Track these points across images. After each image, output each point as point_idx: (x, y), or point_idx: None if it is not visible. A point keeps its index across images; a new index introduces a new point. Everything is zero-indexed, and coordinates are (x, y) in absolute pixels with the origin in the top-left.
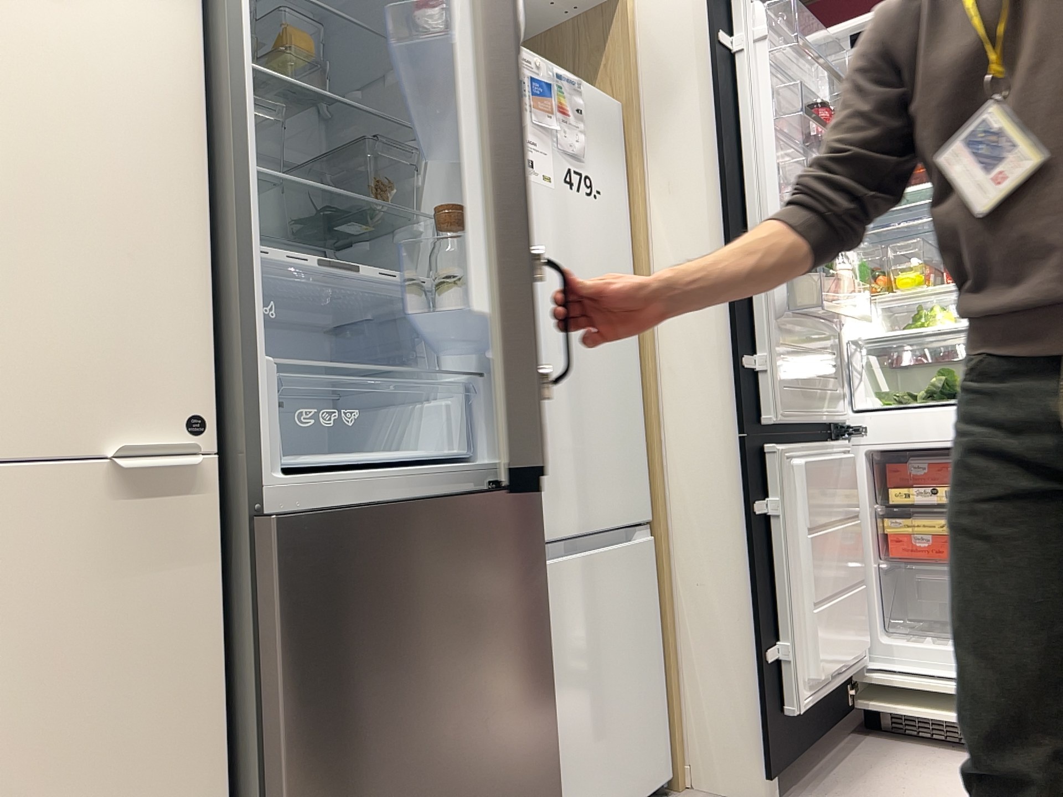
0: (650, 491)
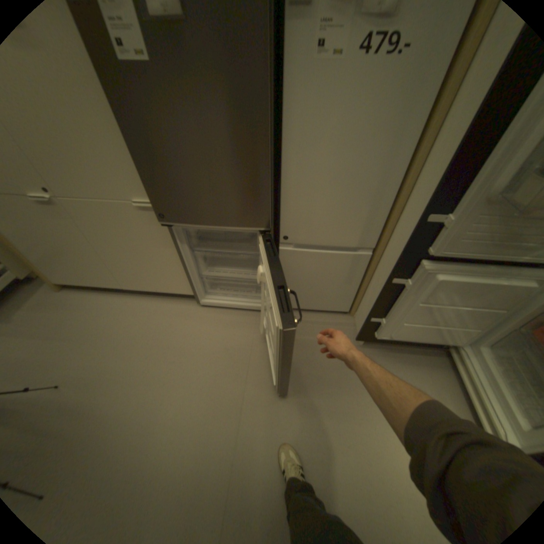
0: (381, 235)
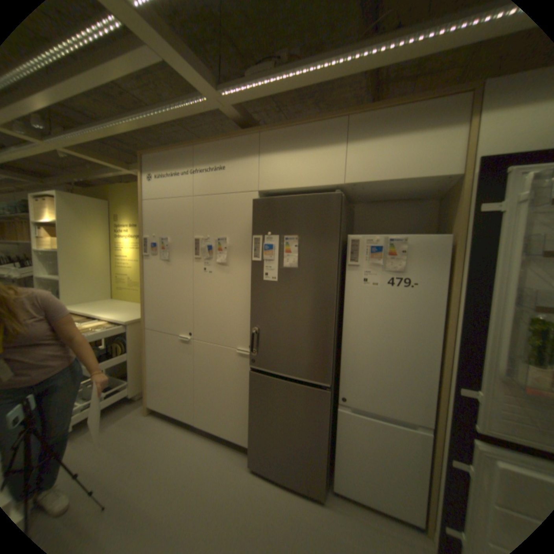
0: (439, 416)
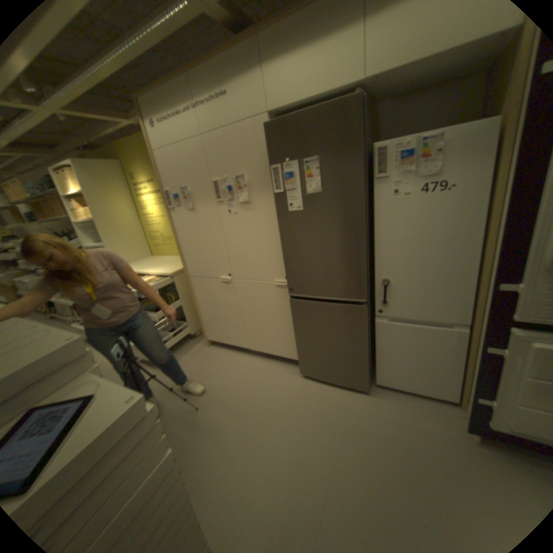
0: (475, 313)
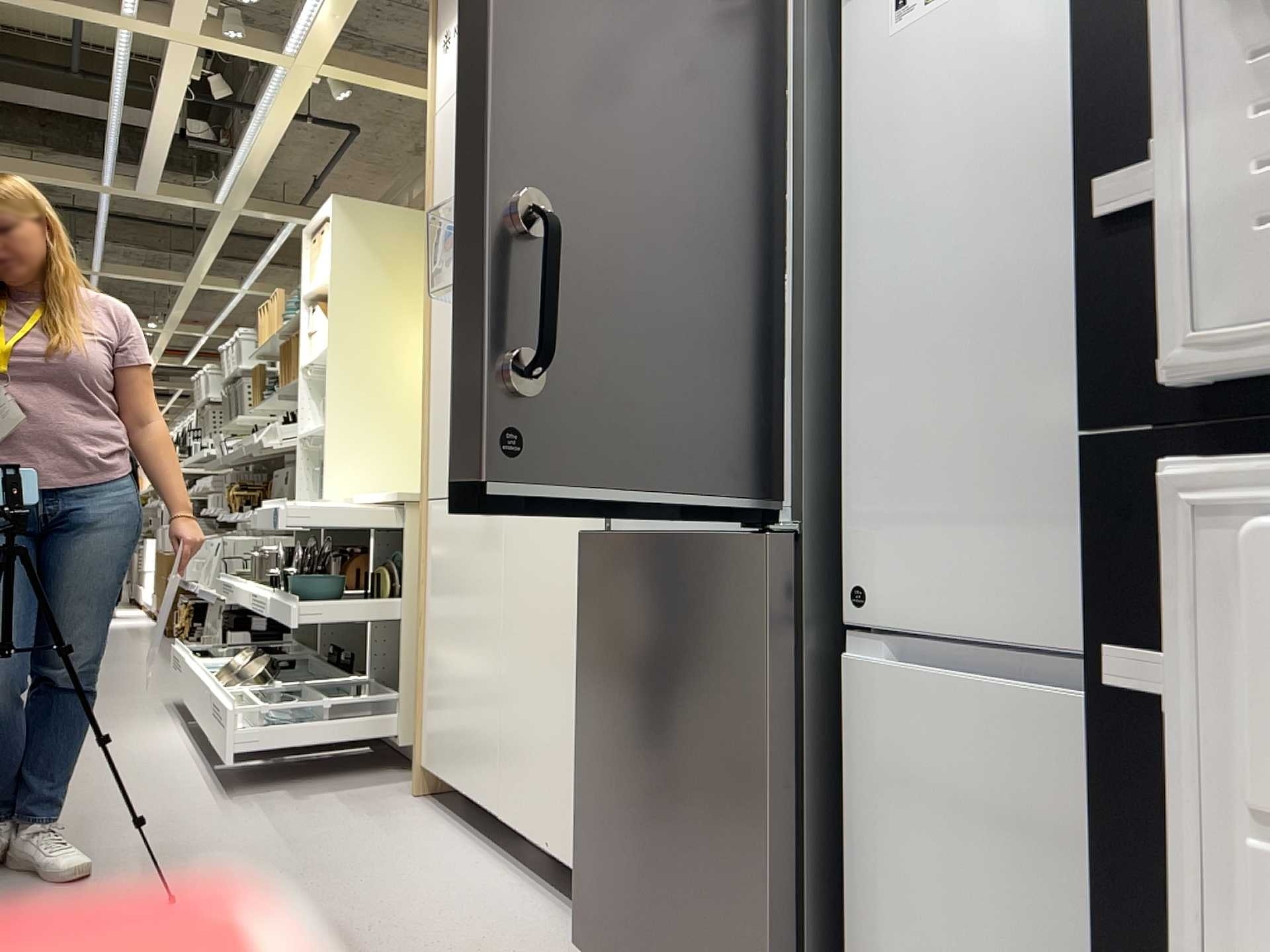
0: None
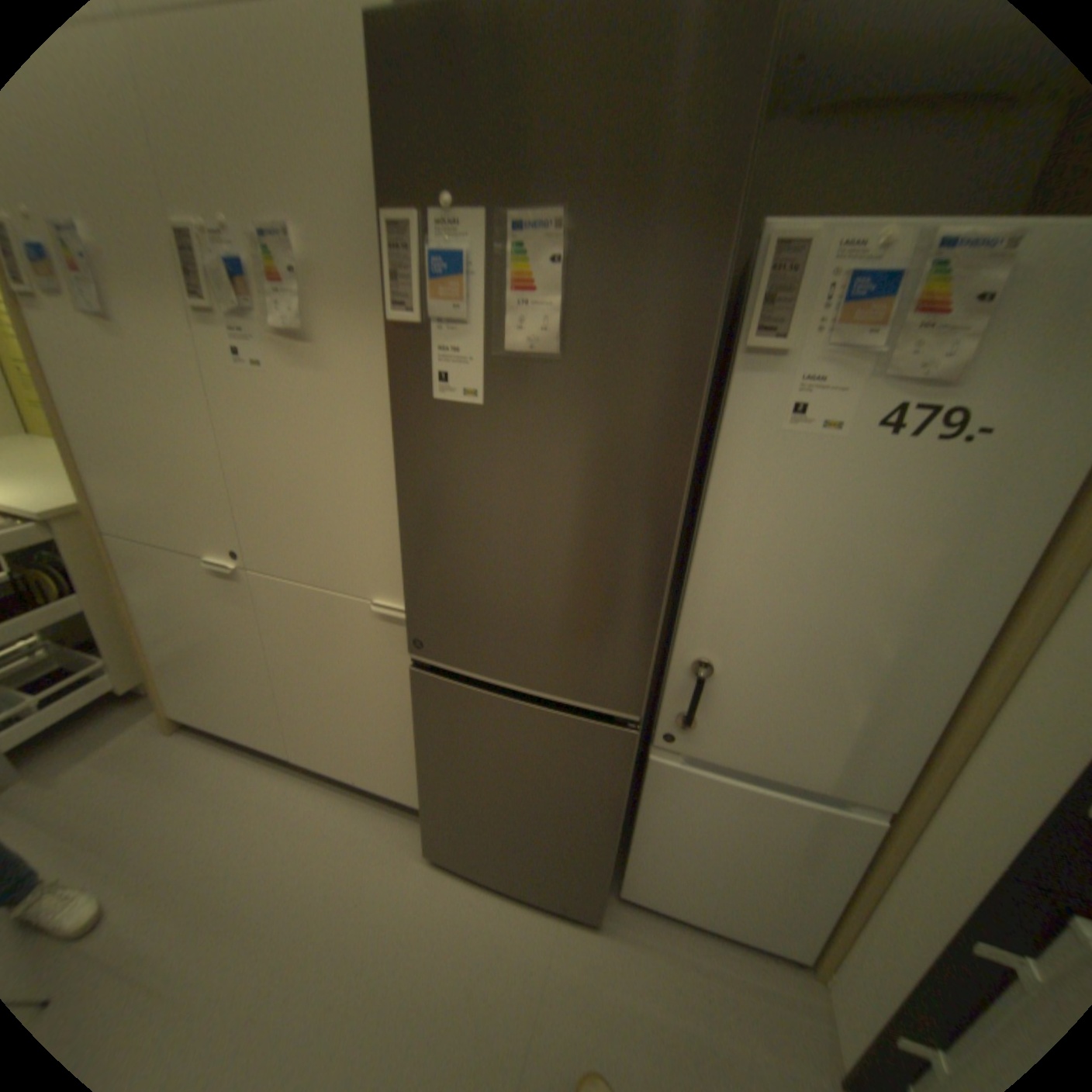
0: (918, 786)
